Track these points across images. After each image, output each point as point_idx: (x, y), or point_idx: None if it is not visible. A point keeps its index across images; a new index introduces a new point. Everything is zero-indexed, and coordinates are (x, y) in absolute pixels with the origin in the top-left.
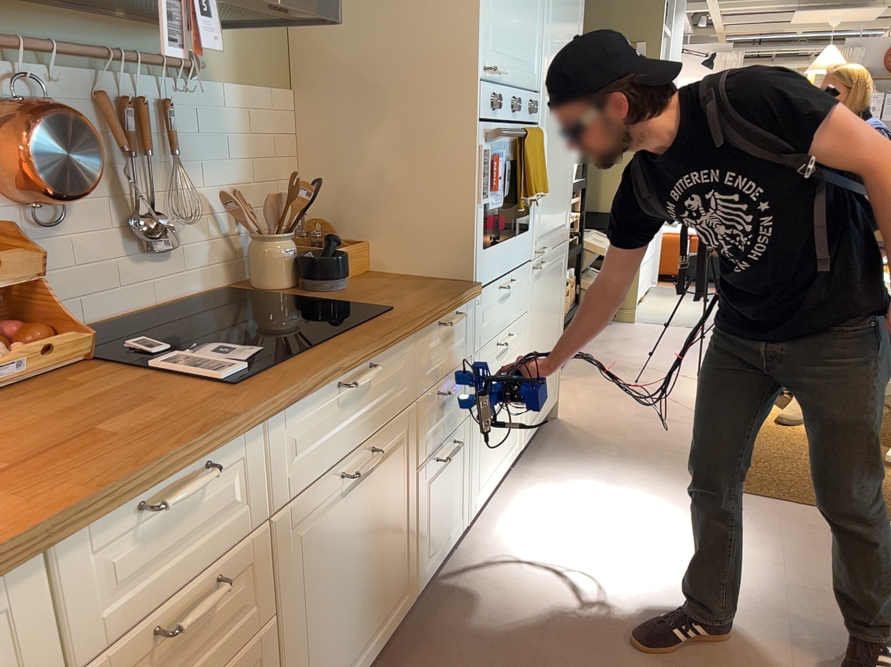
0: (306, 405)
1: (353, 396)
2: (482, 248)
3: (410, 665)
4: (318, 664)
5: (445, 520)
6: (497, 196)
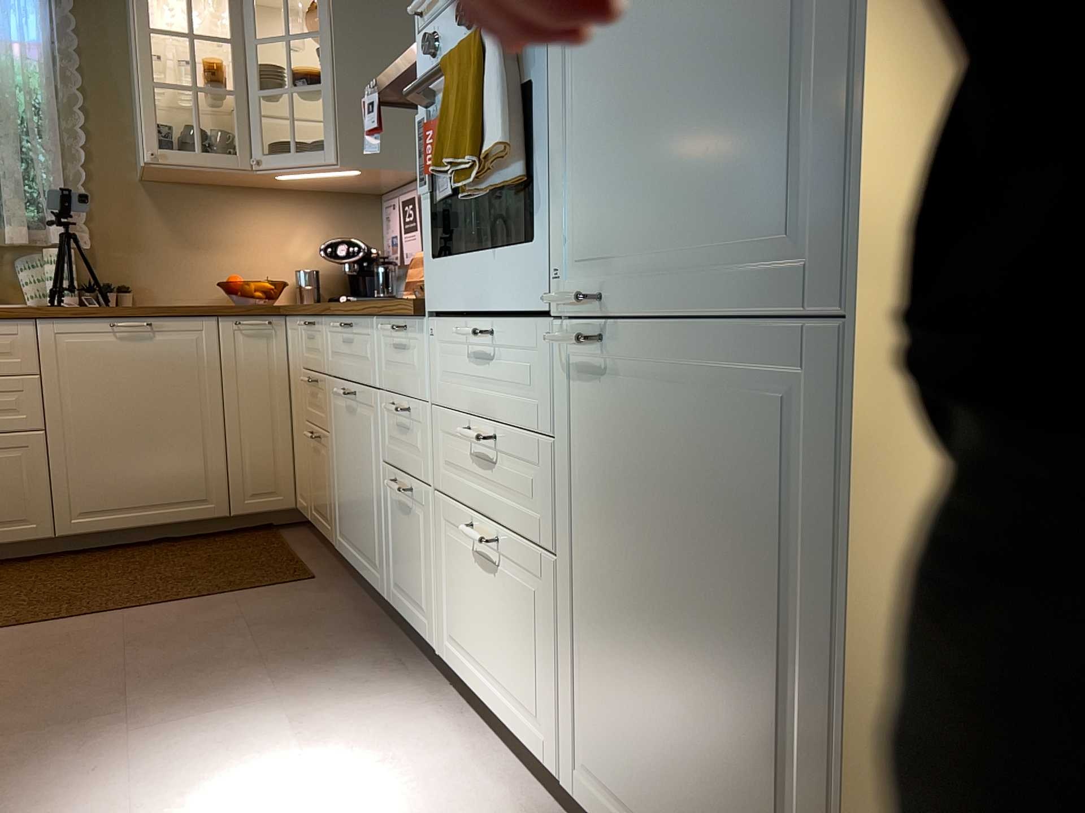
0: (332, 324)
1: (347, 340)
2: (434, 256)
3: (356, 624)
4: (340, 505)
5: (409, 582)
6: (445, 178)
